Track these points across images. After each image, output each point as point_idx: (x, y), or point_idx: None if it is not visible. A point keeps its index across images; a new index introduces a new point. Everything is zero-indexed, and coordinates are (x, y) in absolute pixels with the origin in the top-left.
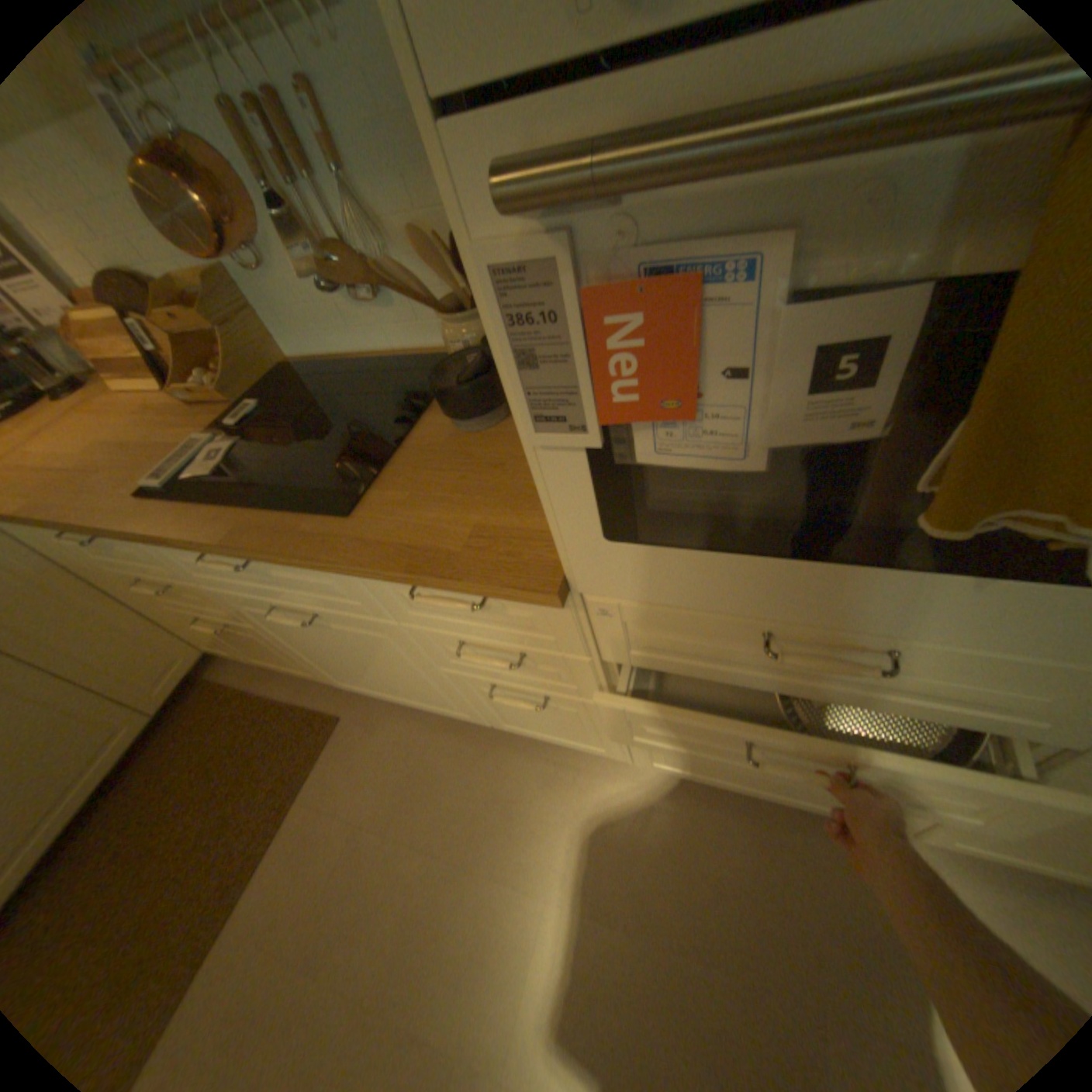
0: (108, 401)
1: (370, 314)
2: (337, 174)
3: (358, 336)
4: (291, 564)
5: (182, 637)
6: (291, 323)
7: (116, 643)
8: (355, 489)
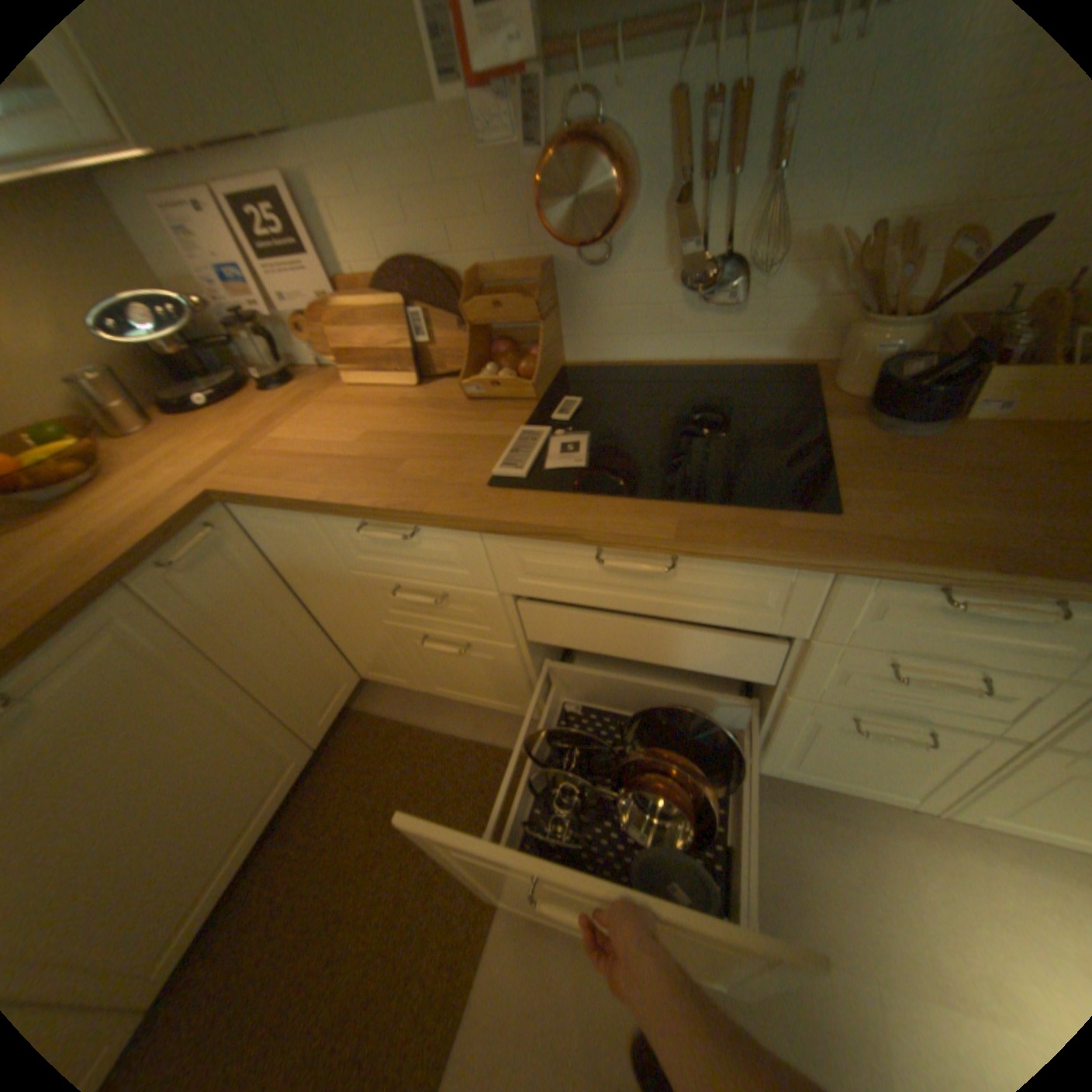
0: (347, 393)
1: (707, 321)
2: (780, 172)
3: (676, 343)
4: (775, 563)
5: (353, 659)
6: (599, 325)
7: (302, 660)
8: (814, 487)
